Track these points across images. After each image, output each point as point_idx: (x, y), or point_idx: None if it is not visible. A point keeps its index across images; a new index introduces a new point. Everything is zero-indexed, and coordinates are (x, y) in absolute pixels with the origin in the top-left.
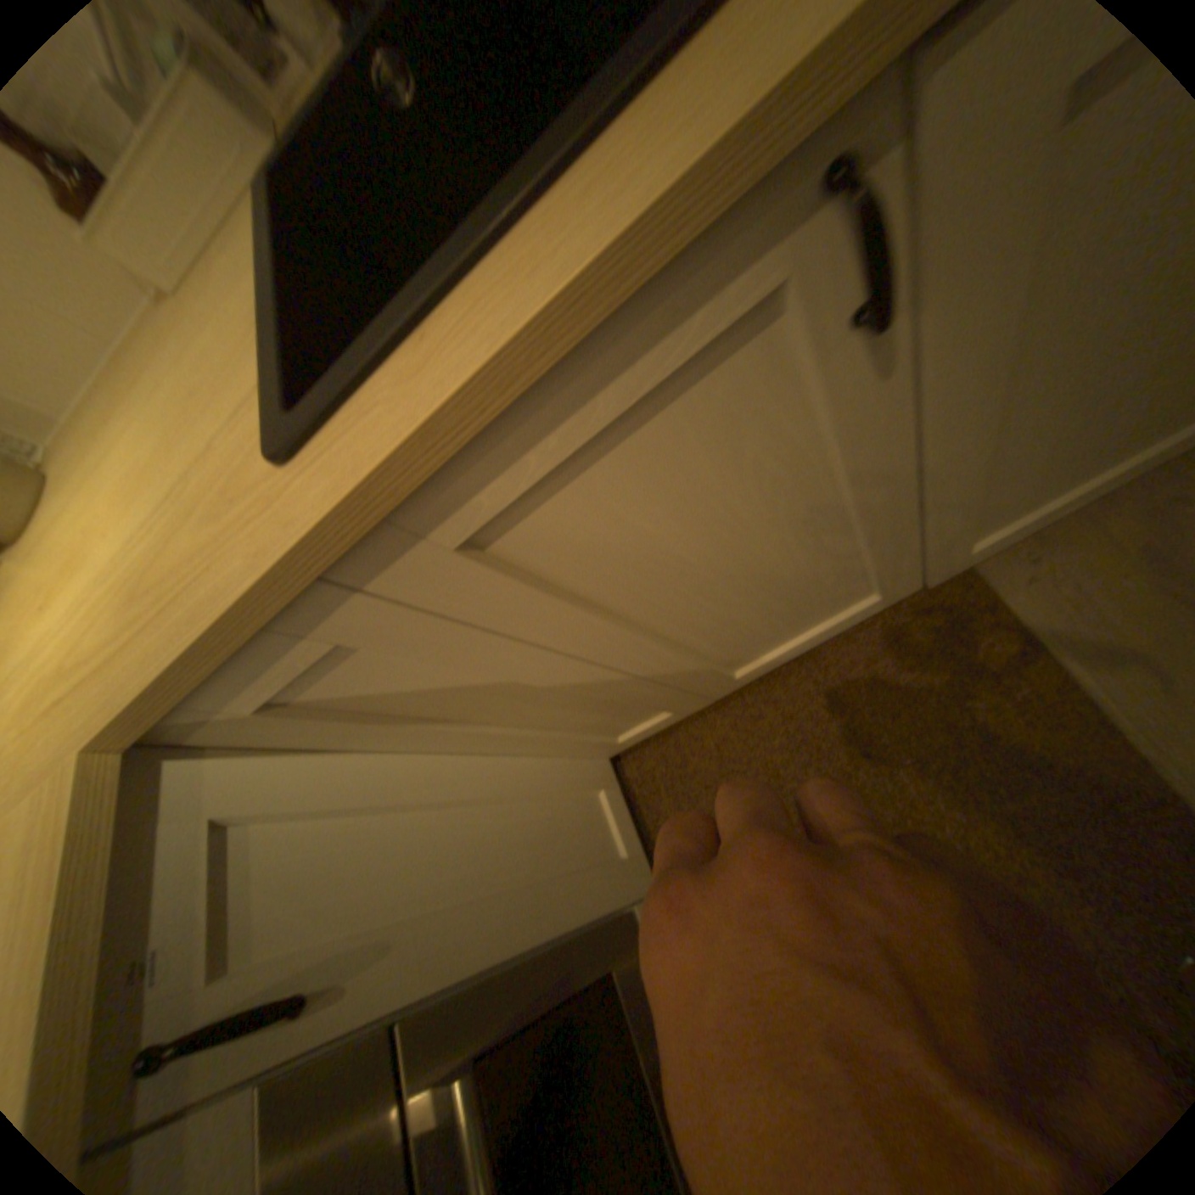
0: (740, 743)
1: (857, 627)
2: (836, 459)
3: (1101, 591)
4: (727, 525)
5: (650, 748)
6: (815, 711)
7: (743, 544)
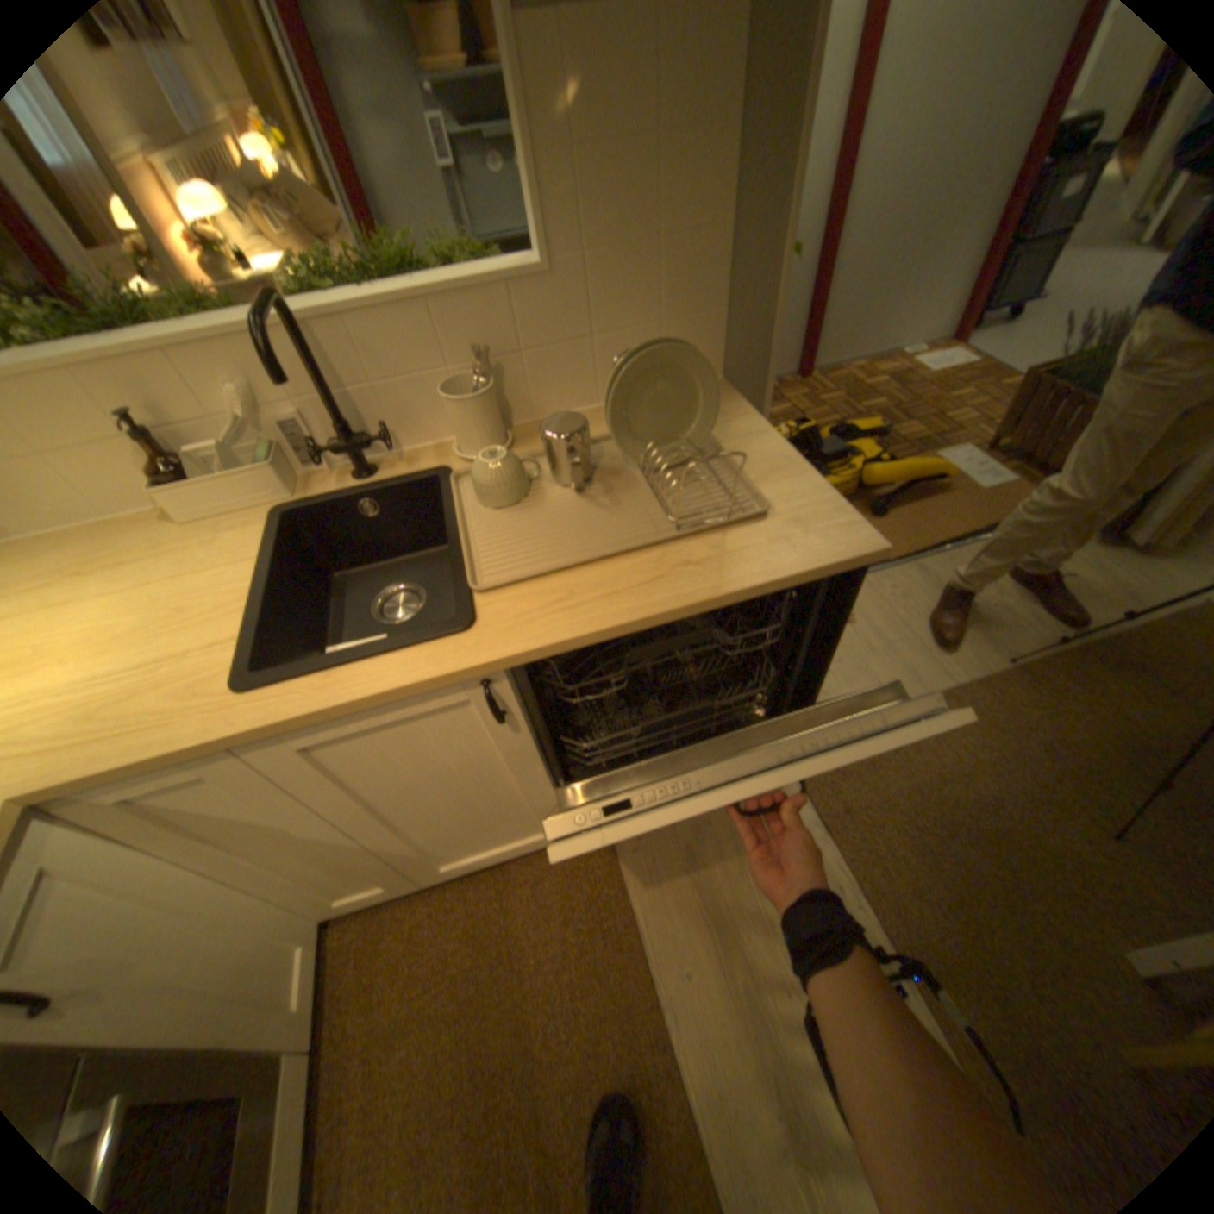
0: (424, 927)
1: (533, 852)
2: (492, 749)
3: (661, 862)
4: (435, 764)
5: (352, 920)
6: (485, 910)
7: (444, 776)
